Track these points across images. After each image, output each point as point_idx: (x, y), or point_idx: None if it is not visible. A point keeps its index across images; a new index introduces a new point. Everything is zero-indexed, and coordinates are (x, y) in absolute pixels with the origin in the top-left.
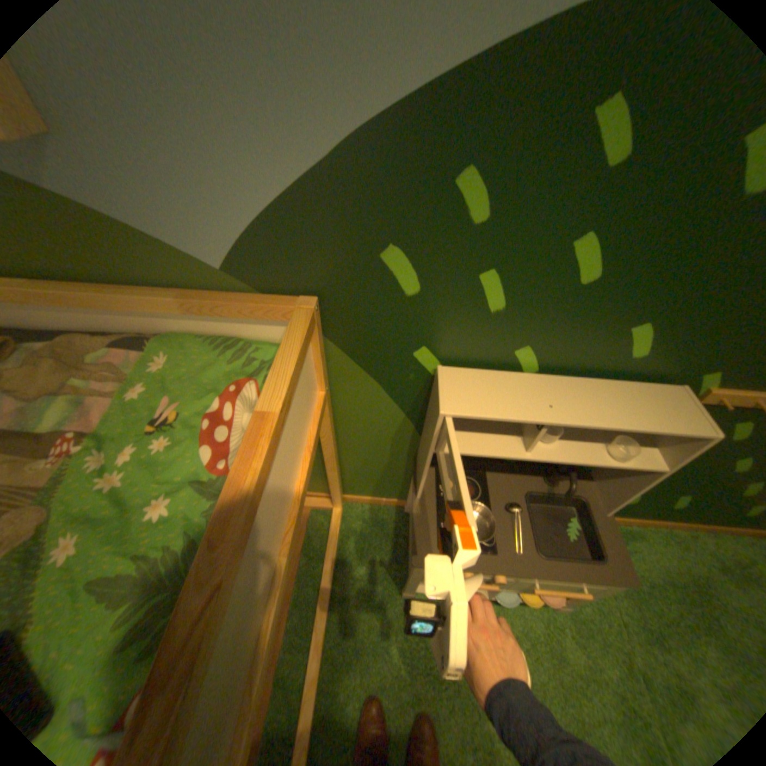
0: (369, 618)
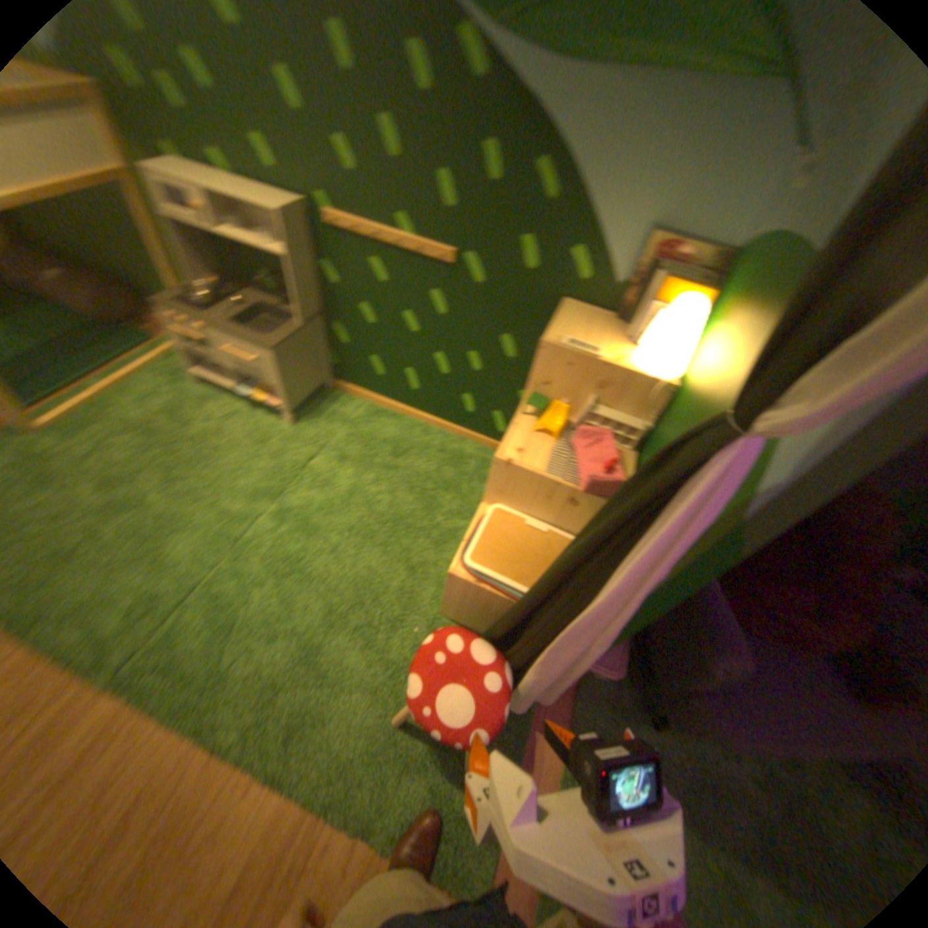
0: (156, 386)
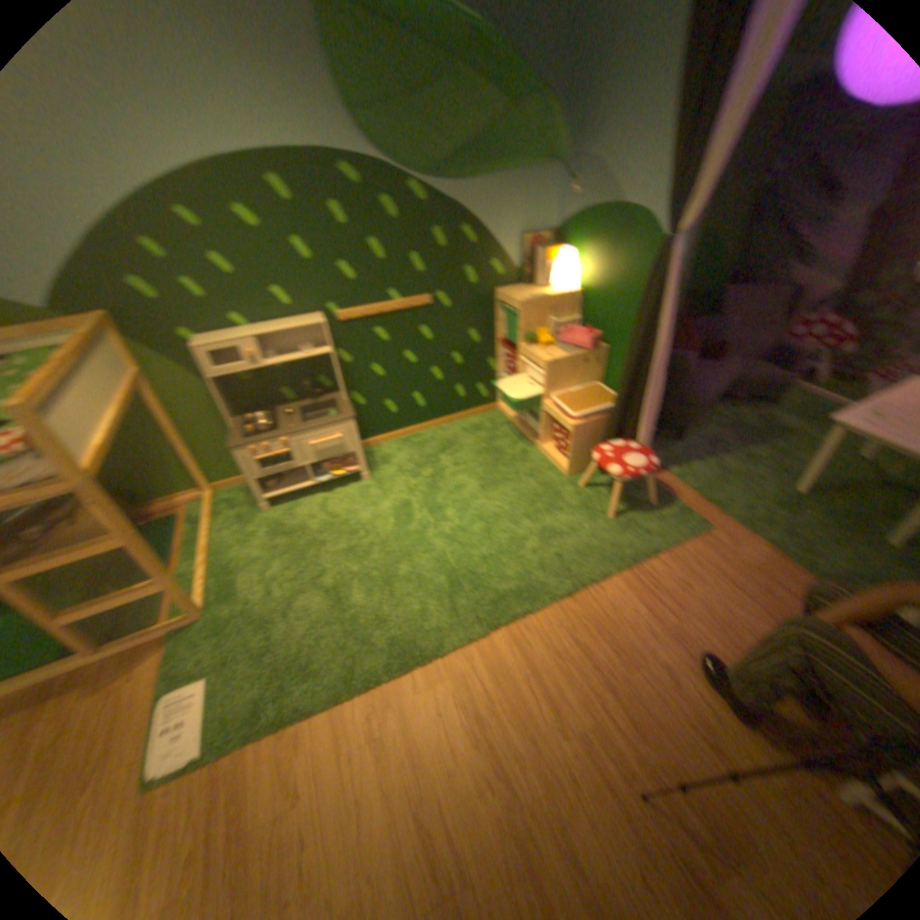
0: (237, 530)
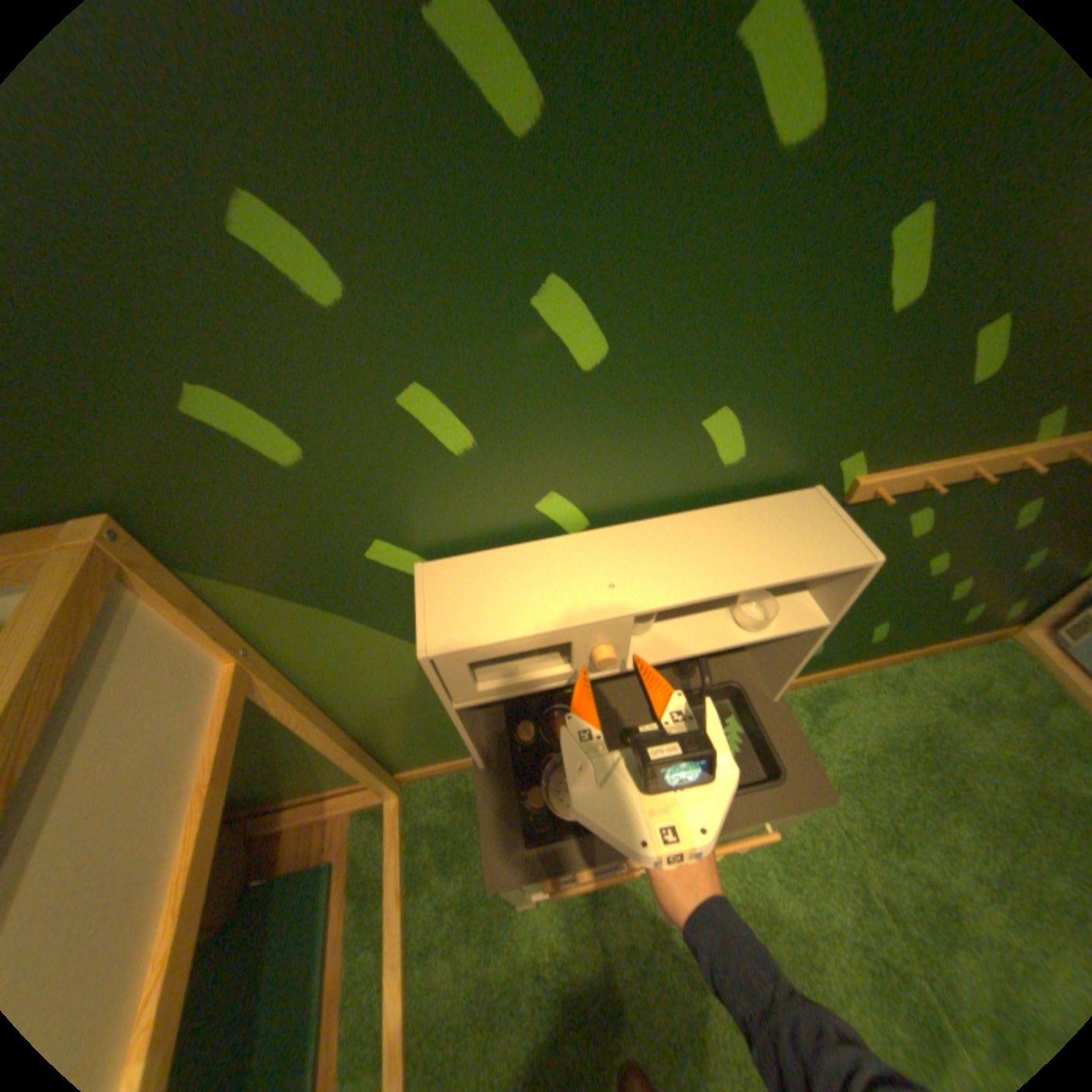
0: (473, 966)
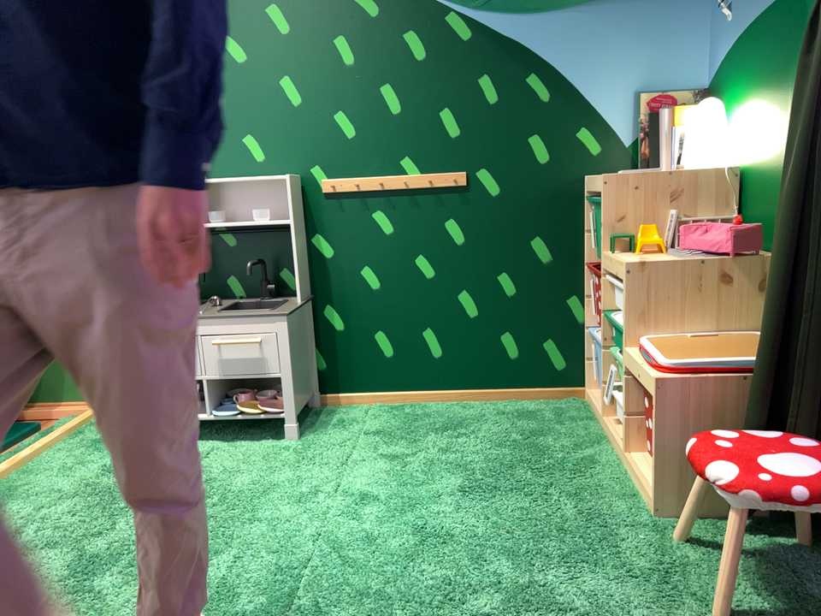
0: (81, 455)
